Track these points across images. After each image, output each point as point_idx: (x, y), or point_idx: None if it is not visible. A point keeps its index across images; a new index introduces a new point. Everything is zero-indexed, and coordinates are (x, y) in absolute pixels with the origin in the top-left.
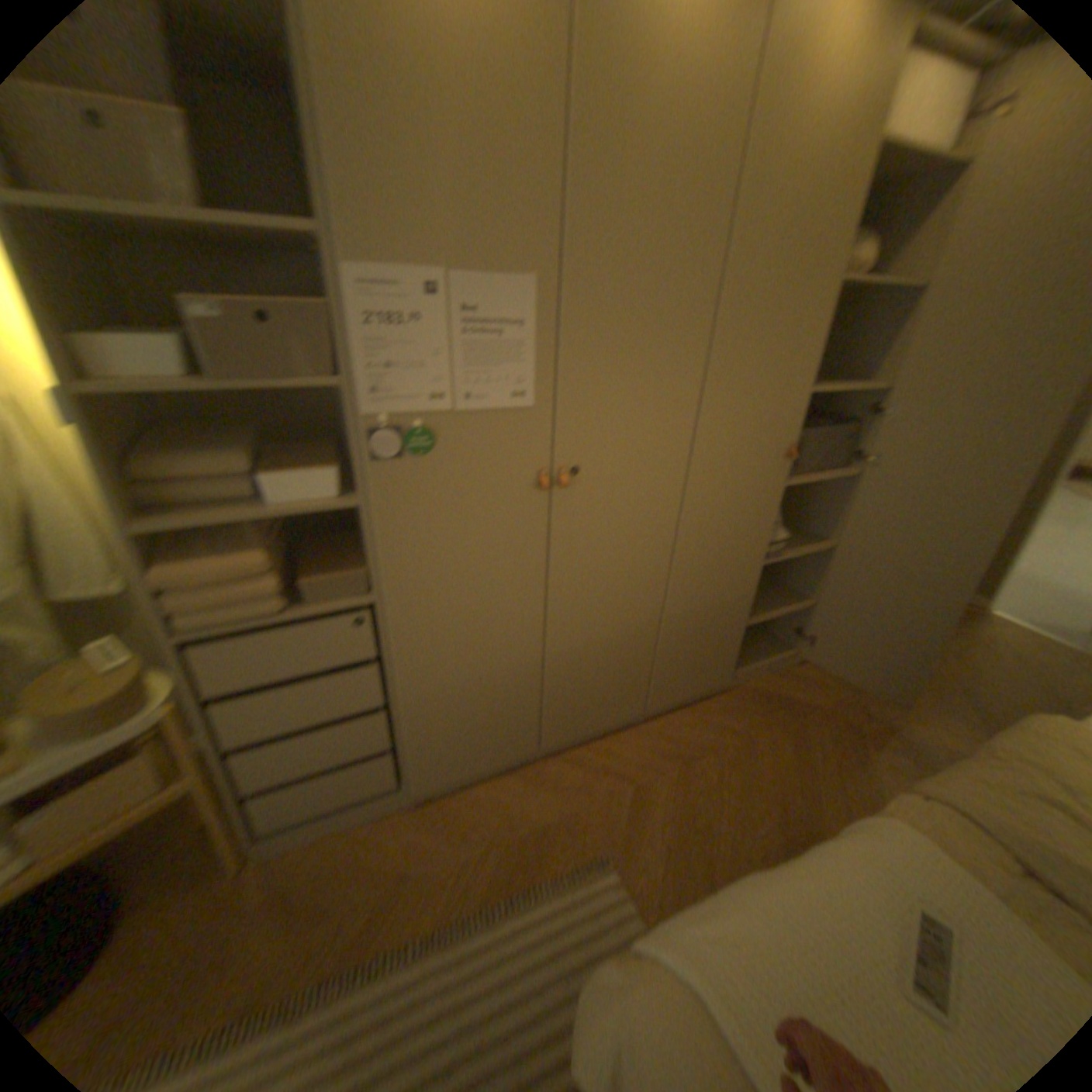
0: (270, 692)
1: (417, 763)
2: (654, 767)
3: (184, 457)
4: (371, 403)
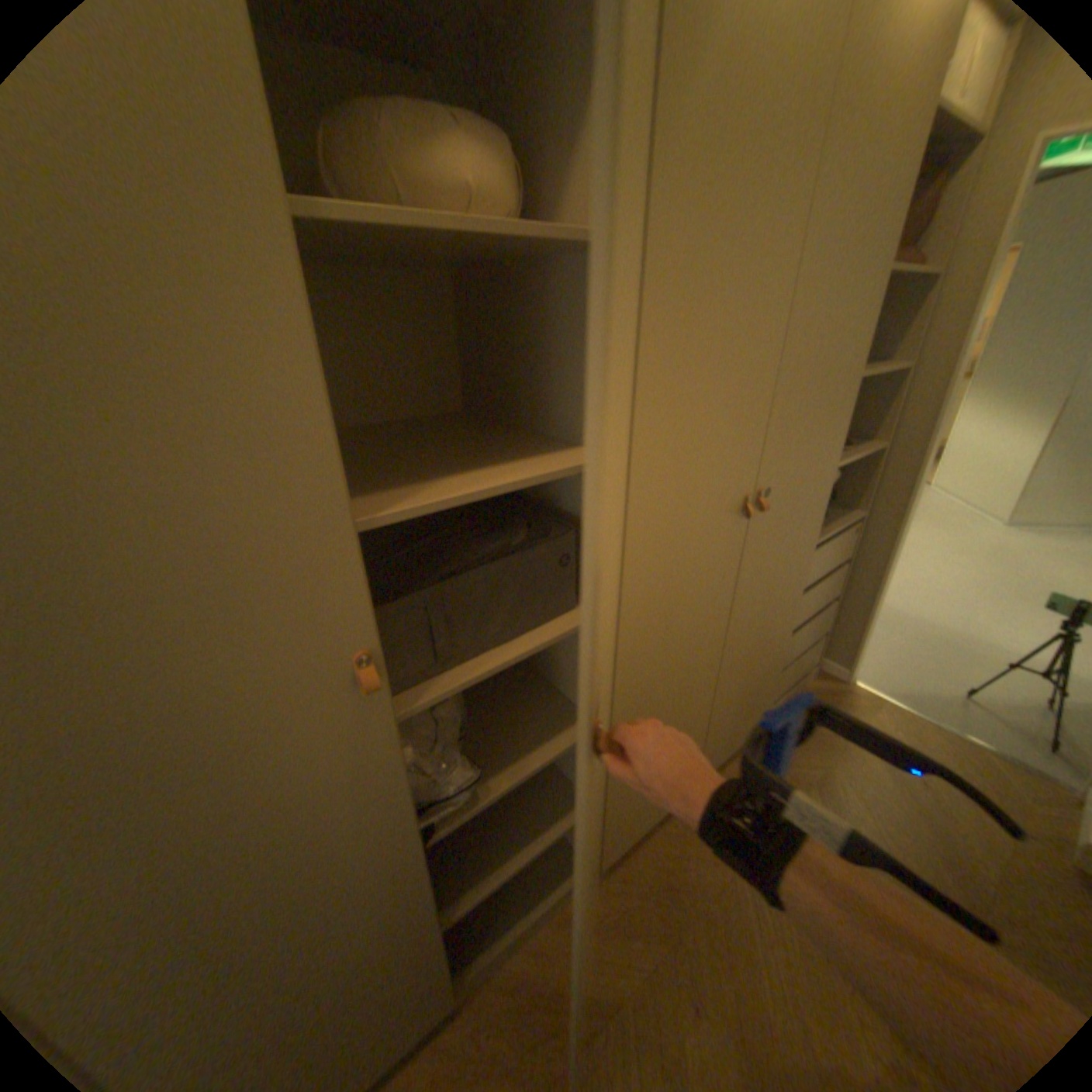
0: None
1: None
2: None
3: None
4: None
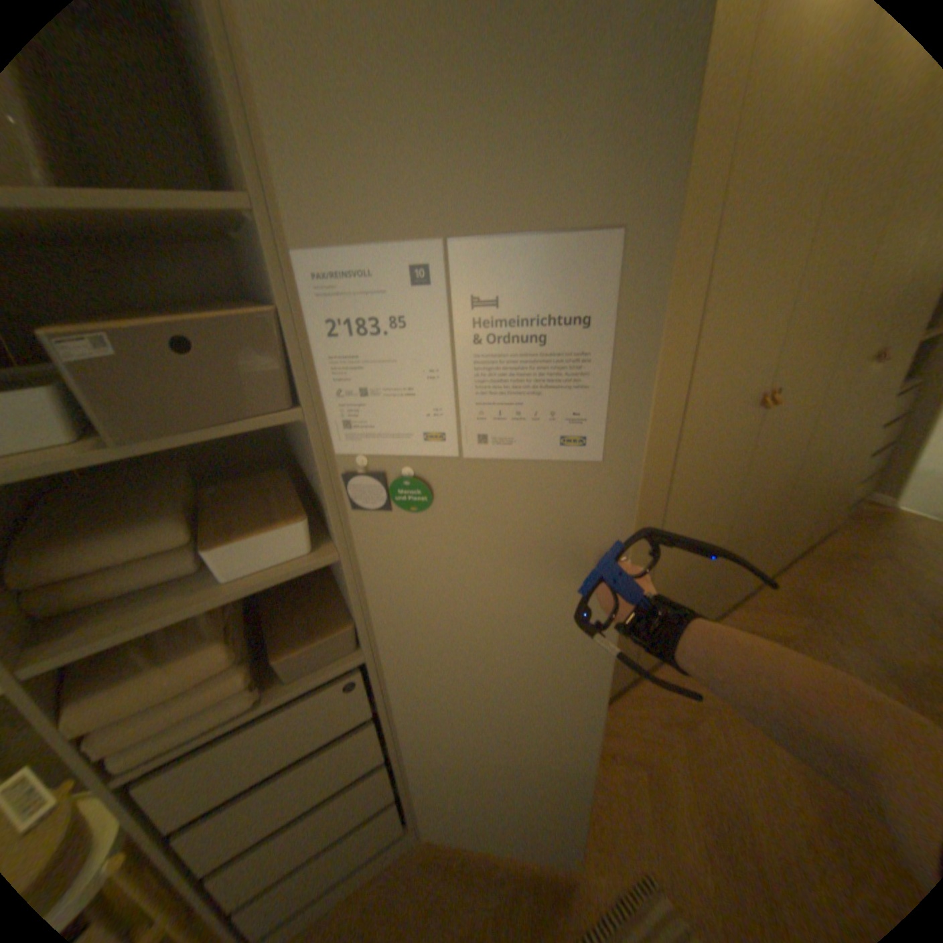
0: (245, 800)
1: (421, 809)
2: (659, 742)
3: (84, 548)
4: (343, 437)
